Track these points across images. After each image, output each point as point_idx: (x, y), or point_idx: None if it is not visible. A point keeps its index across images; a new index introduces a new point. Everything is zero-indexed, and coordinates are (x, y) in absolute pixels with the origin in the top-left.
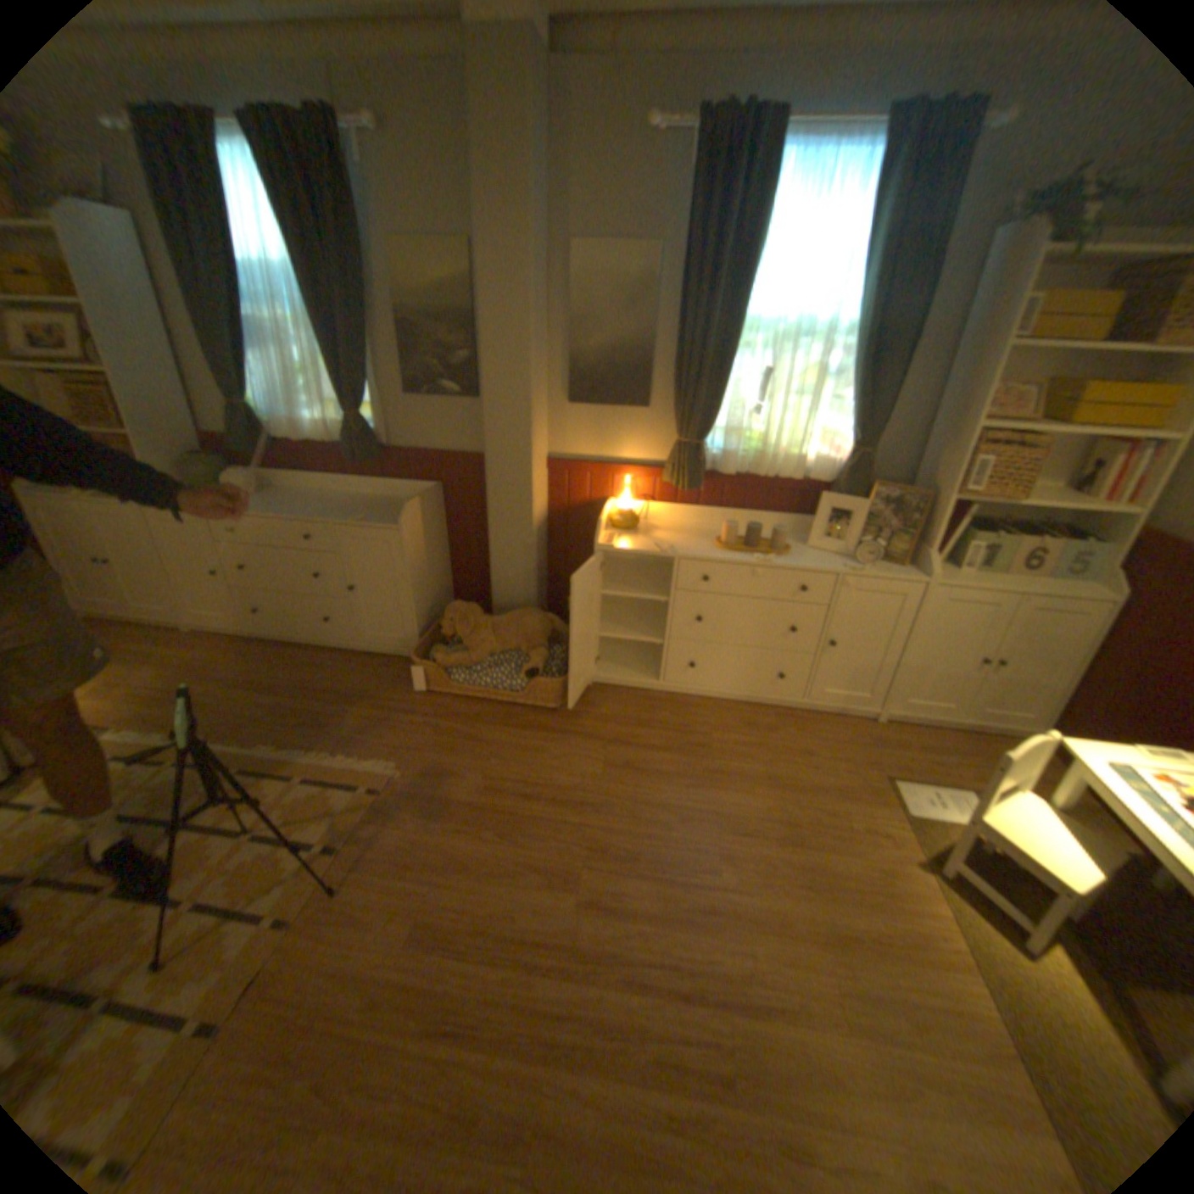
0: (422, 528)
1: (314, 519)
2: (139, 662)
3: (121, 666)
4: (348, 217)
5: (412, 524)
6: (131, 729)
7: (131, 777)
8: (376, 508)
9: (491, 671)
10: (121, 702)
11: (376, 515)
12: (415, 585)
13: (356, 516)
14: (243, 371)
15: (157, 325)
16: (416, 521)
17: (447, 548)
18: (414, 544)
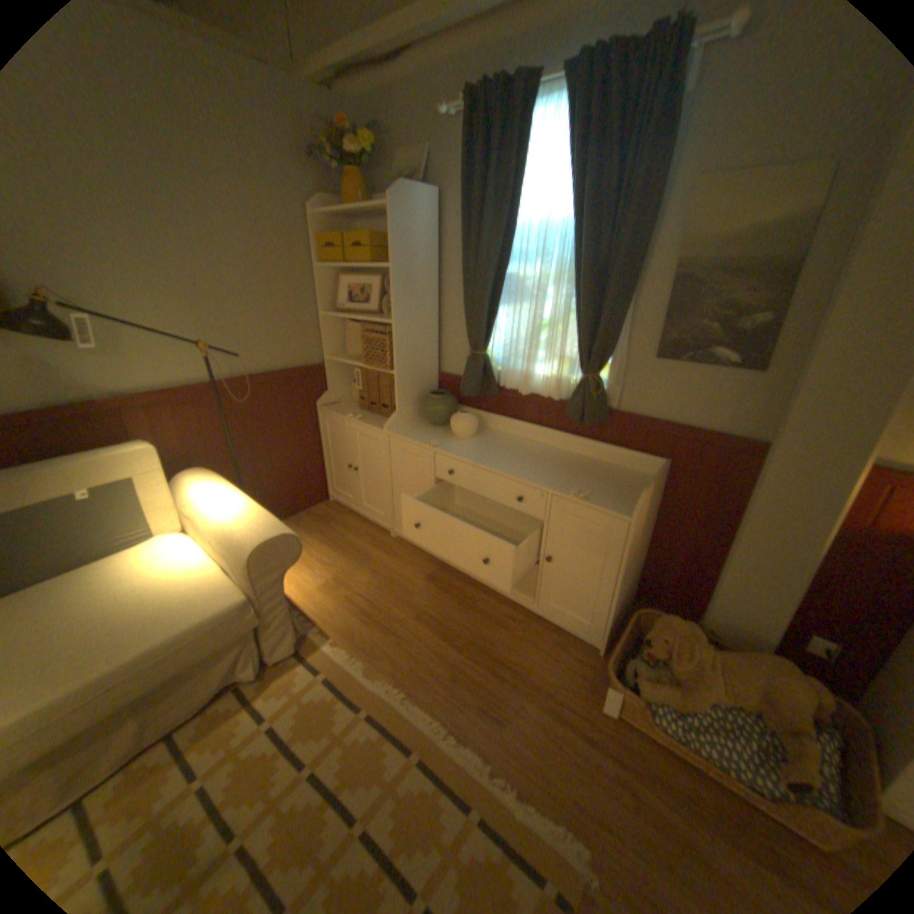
0: (647, 513)
1: (534, 481)
2: (361, 558)
3: (349, 559)
4: (666, 154)
5: (643, 513)
6: (344, 642)
7: (334, 716)
8: (594, 477)
9: (720, 740)
10: (342, 603)
11: (597, 489)
12: (624, 579)
13: (578, 489)
14: (495, 324)
15: (436, 282)
16: (646, 508)
17: (653, 527)
18: (638, 534)
